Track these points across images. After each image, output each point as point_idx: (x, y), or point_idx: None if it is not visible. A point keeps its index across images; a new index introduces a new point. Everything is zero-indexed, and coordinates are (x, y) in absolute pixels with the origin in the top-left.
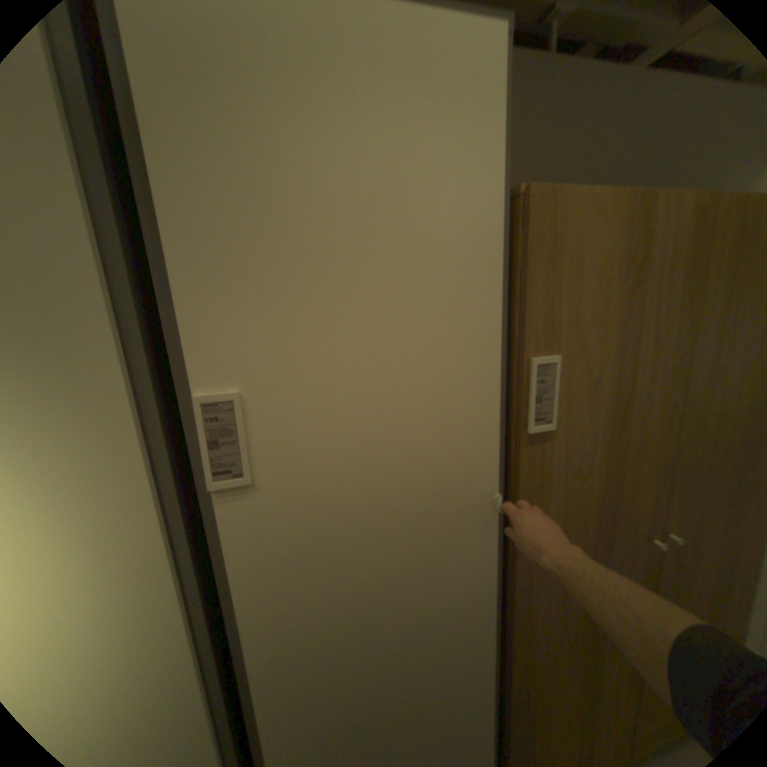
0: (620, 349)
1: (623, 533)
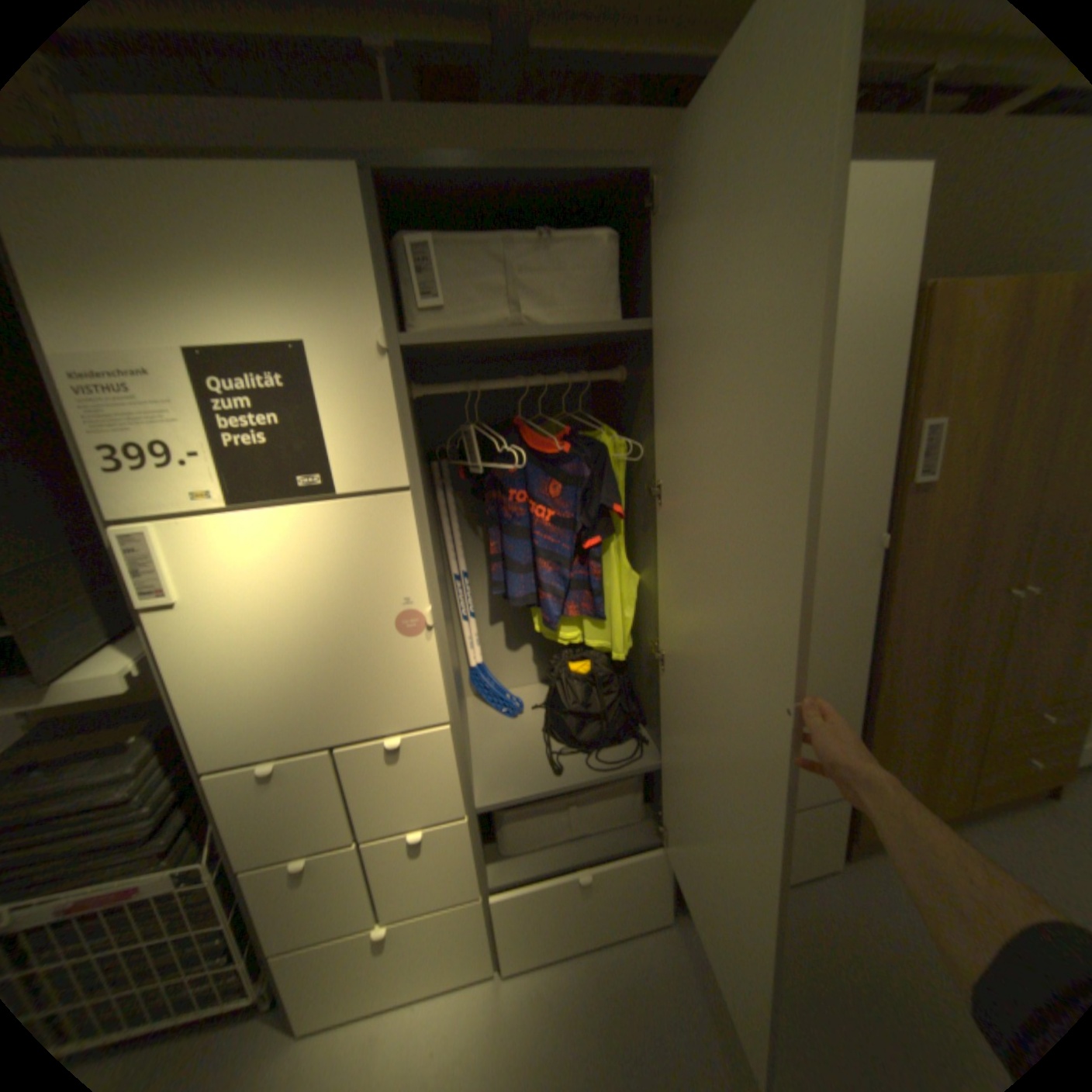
0: (998, 413)
1: (986, 580)
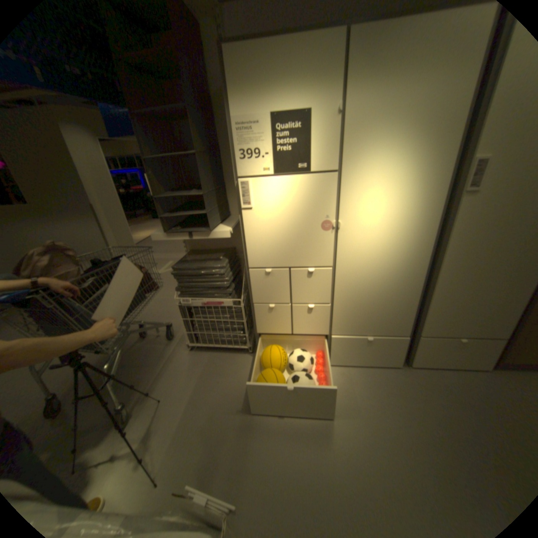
0: None
1: None
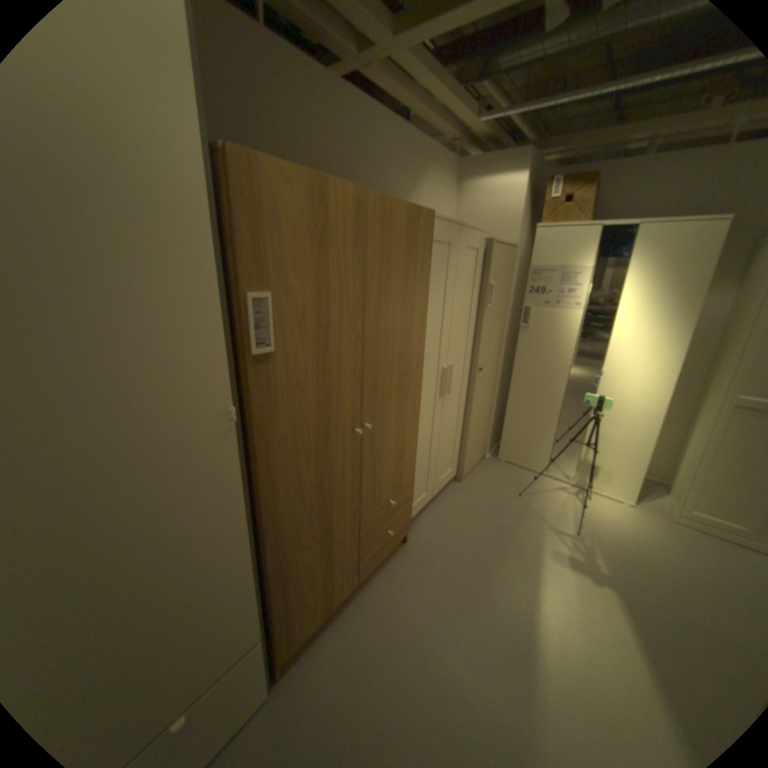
0: (316, 292)
1: (334, 426)
